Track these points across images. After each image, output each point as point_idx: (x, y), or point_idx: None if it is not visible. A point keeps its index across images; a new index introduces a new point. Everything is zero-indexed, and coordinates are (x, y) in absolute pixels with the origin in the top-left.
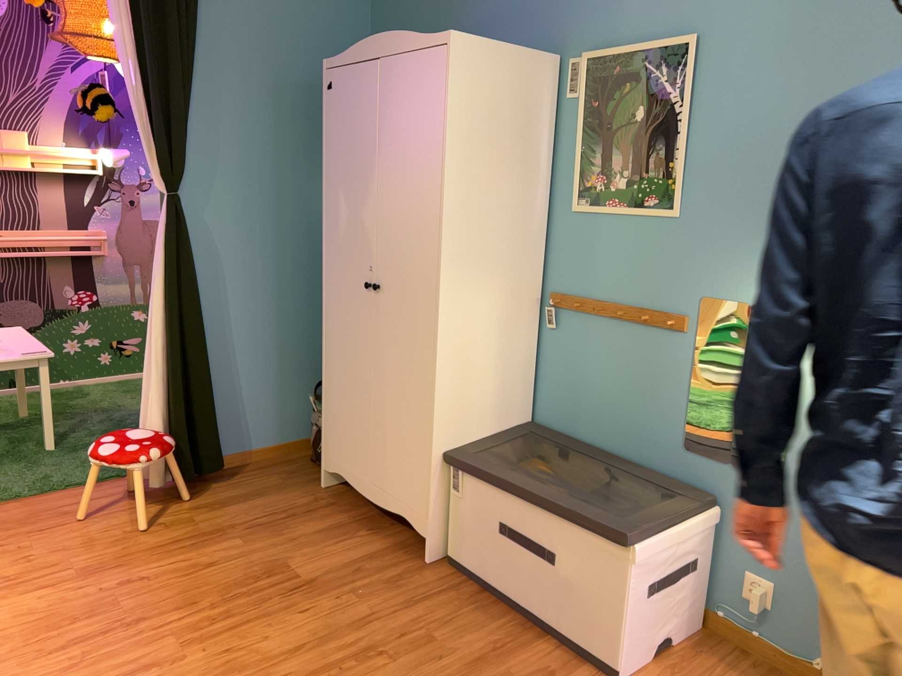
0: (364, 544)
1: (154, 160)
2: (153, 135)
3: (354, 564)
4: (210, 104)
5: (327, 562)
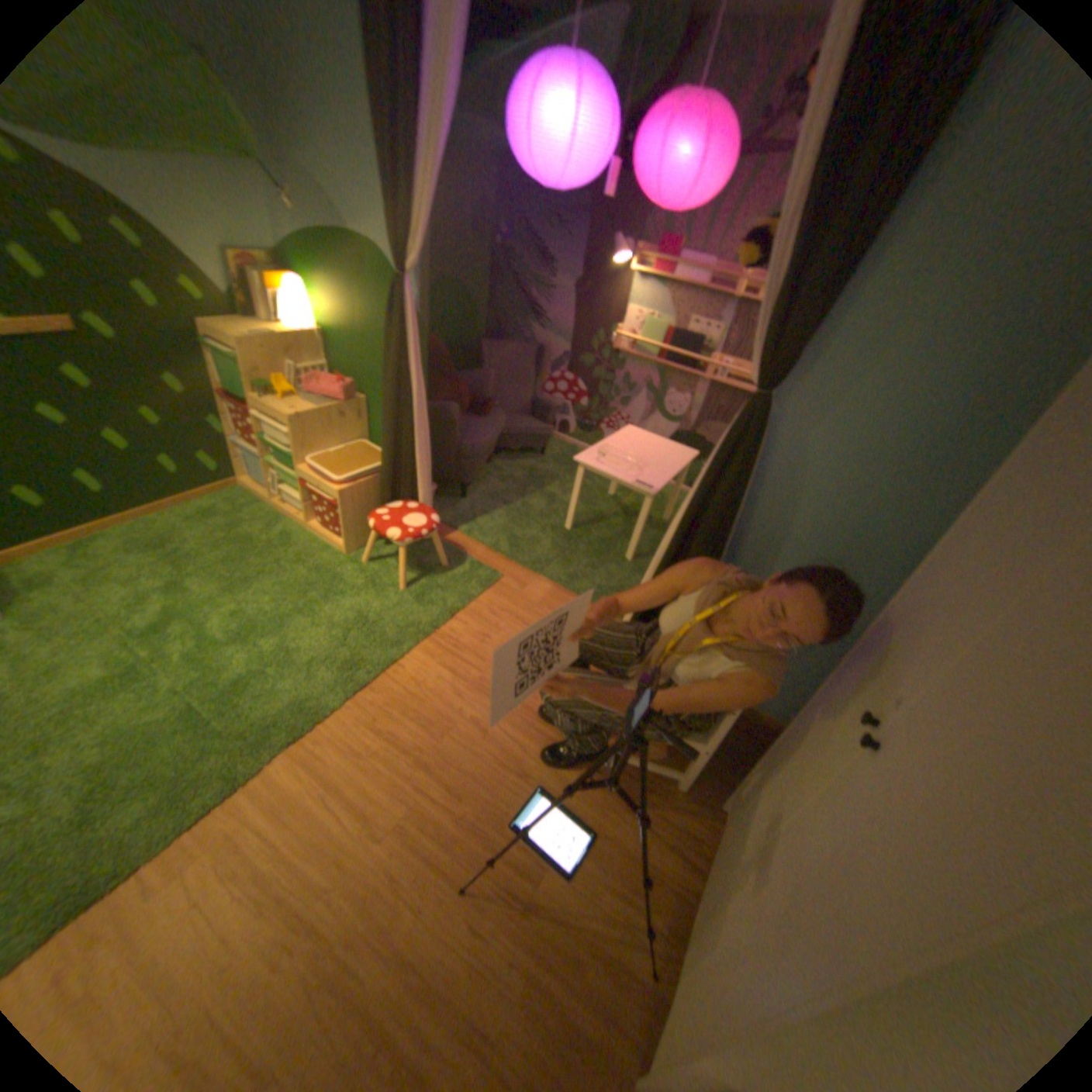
0: (634, 946)
1: (767, 341)
2: (780, 304)
3: (584, 956)
4: (920, 261)
5: (576, 912)
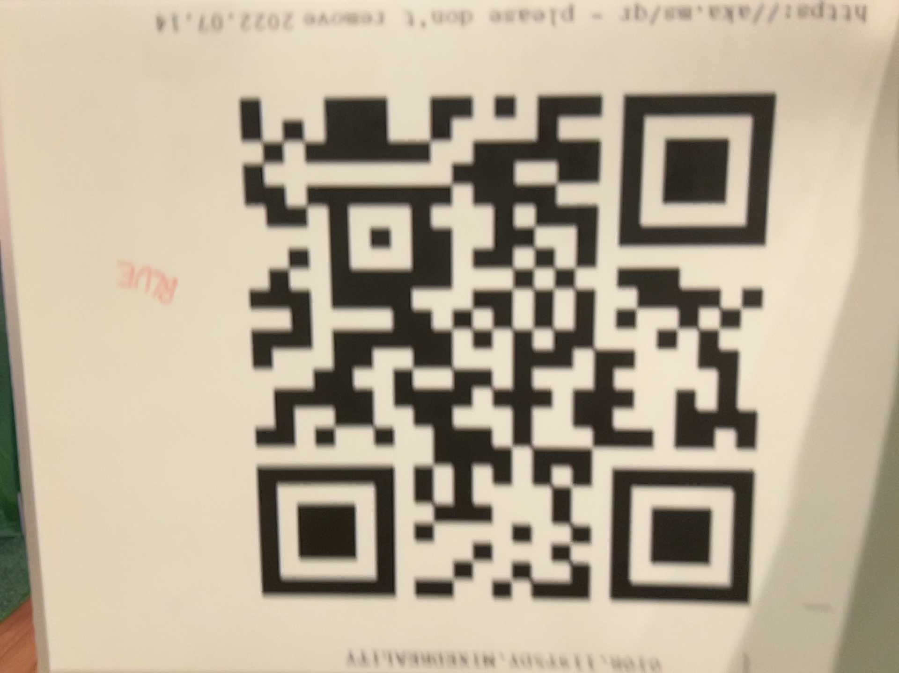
0: None
1: None
2: None
3: None
4: None
5: None
